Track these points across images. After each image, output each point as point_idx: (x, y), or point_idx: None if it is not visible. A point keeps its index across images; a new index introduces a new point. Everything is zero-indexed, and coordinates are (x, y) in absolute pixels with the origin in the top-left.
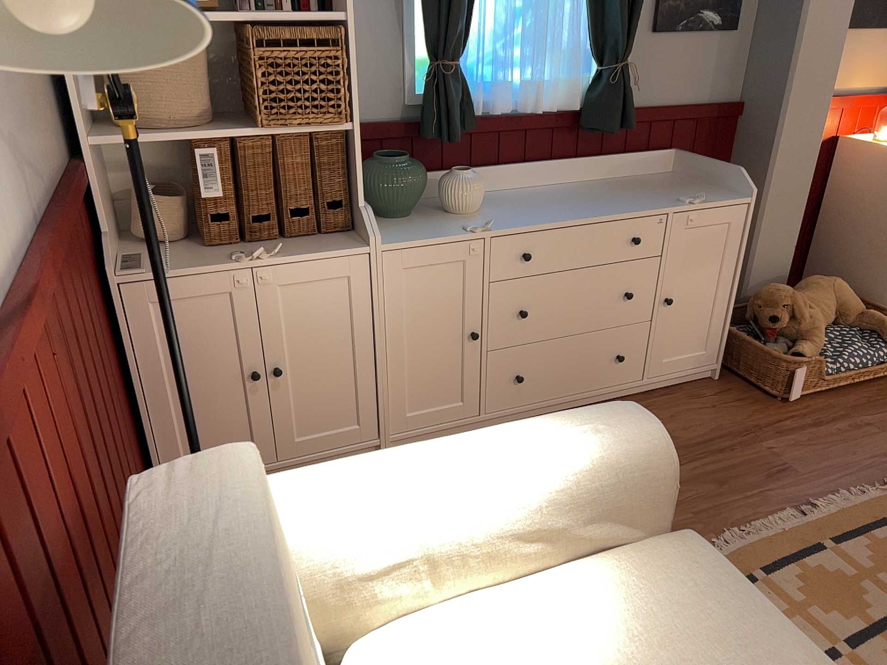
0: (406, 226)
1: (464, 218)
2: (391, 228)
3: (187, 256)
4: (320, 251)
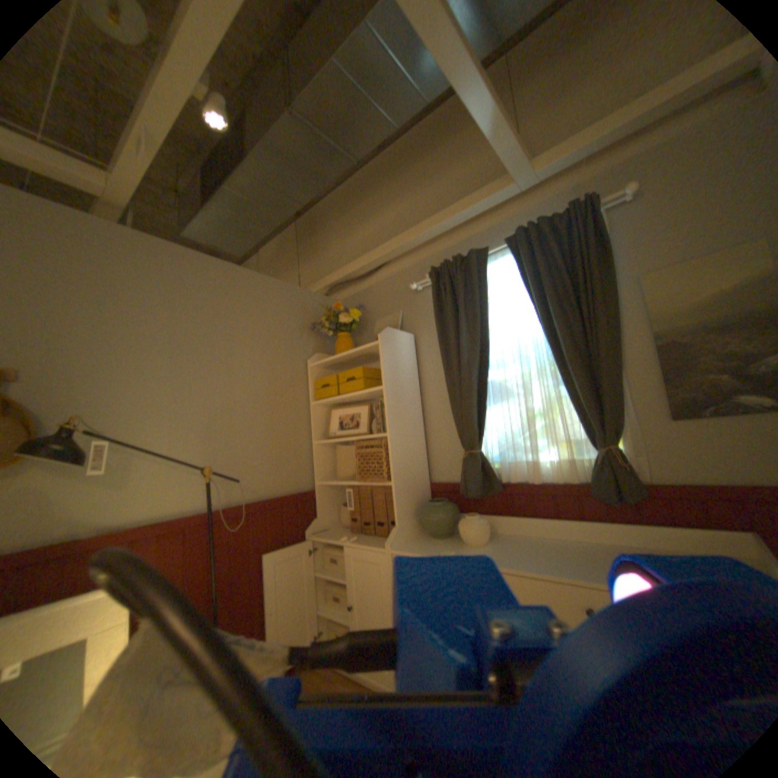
0: (427, 544)
1: (462, 548)
2: (419, 543)
3: (339, 534)
4: (370, 545)
